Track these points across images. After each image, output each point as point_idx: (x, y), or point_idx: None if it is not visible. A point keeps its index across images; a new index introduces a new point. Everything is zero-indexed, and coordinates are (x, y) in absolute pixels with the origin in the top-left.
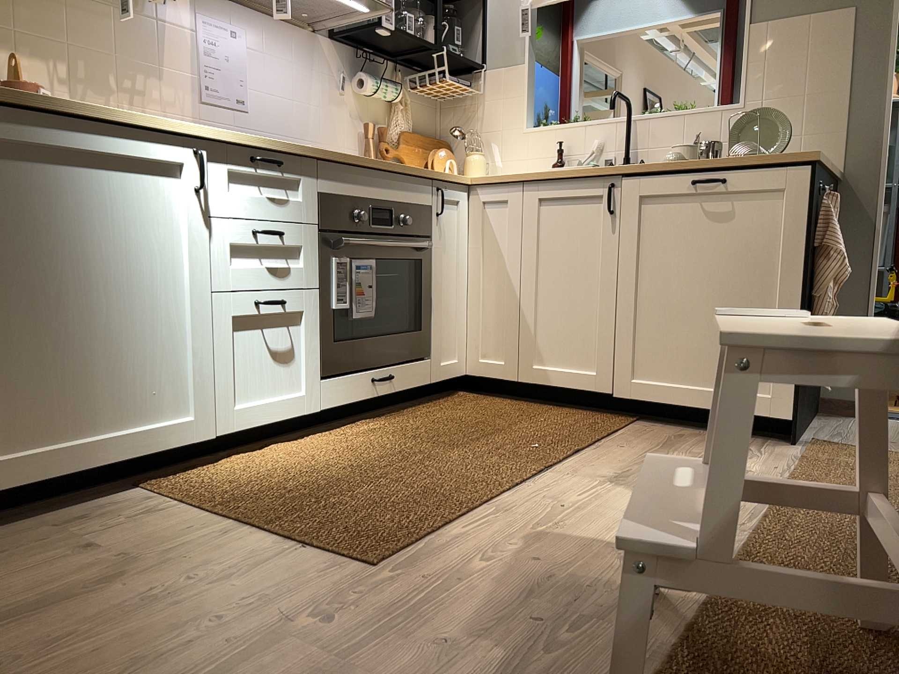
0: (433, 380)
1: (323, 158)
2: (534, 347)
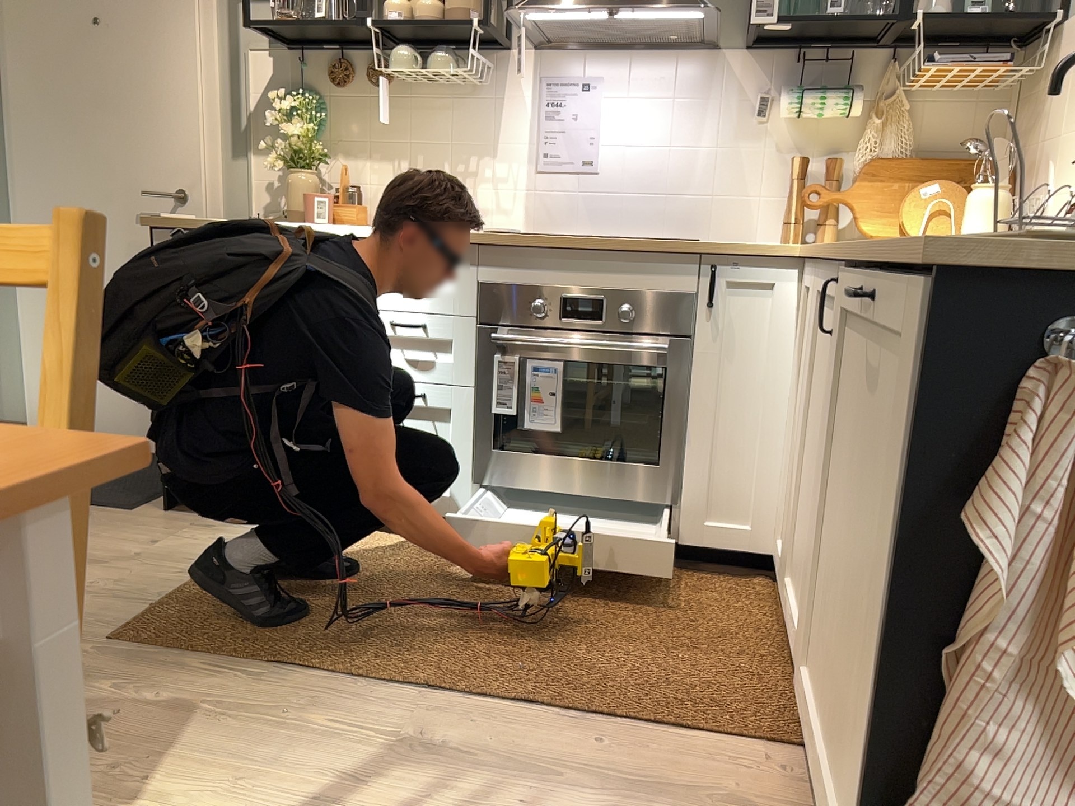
0: (684, 542)
1: (481, 243)
2: (794, 549)
